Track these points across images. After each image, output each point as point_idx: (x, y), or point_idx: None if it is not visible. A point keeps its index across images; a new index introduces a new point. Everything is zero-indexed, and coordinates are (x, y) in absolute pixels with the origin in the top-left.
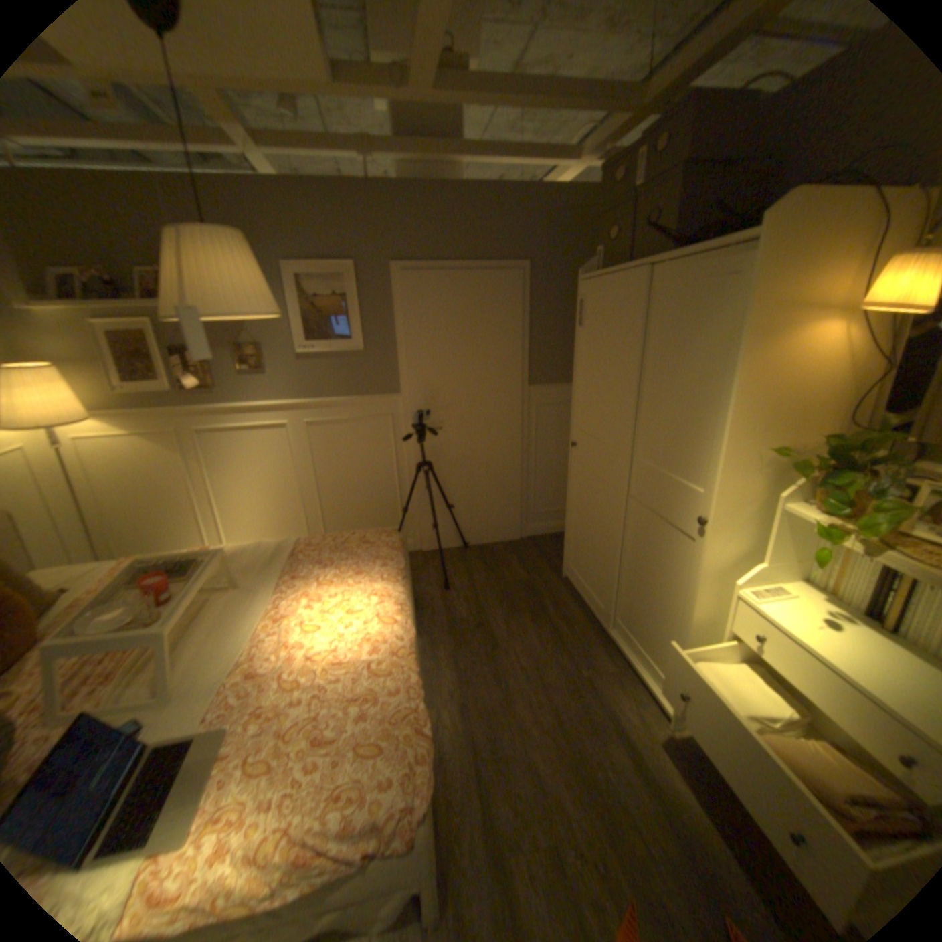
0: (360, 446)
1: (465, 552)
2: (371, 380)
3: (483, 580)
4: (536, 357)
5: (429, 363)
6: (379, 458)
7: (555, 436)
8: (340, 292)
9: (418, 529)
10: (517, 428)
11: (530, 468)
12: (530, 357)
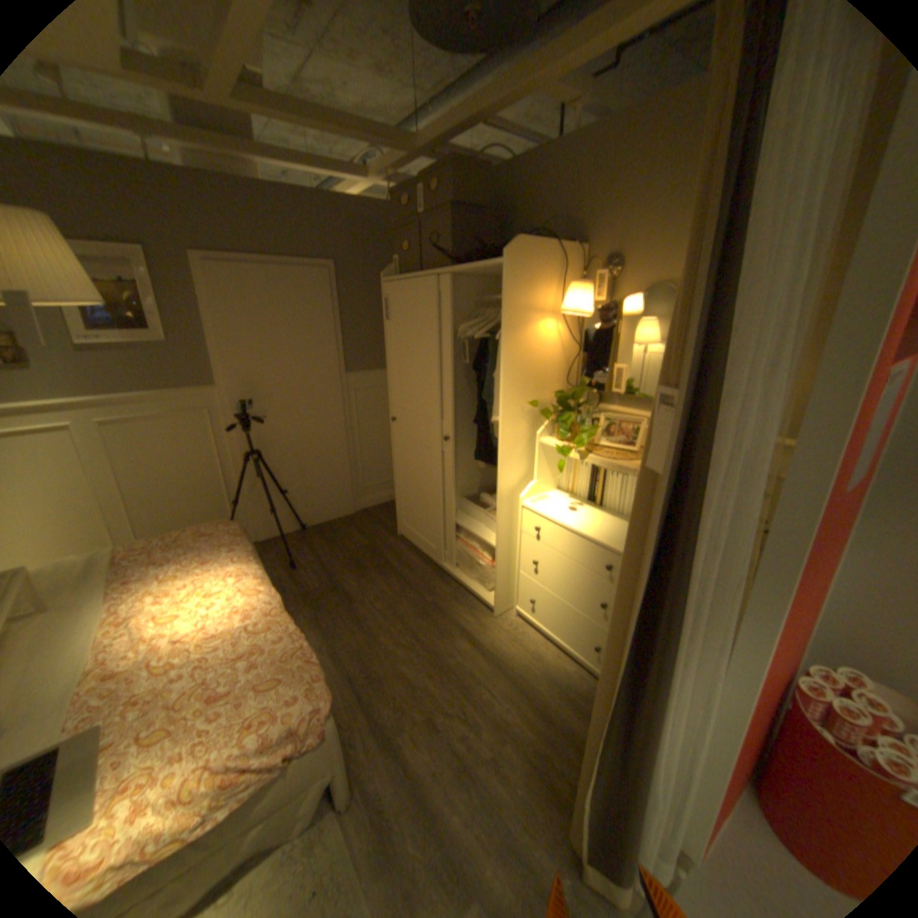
0: (173, 442)
1: (305, 533)
2: (179, 372)
3: (328, 553)
4: (350, 347)
5: (245, 353)
6: (198, 452)
7: (375, 417)
8: (130, 278)
9: (251, 520)
10: (341, 412)
11: (357, 447)
12: (345, 347)
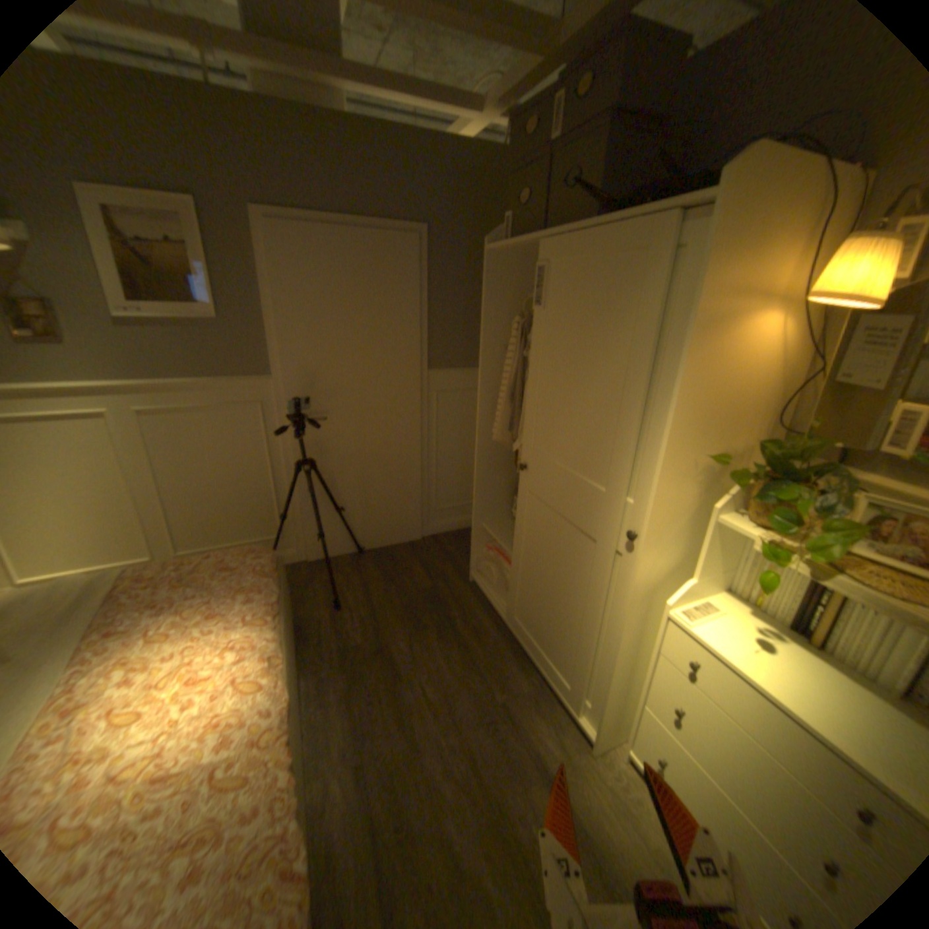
0: (219, 439)
1: (361, 558)
2: (230, 357)
3: (382, 592)
4: (437, 337)
5: (308, 338)
6: (248, 453)
7: (459, 426)
8: (178, 237)
9: (302, 536)
10: (417, 417)
11: (432, 460)
12: (430, 337)
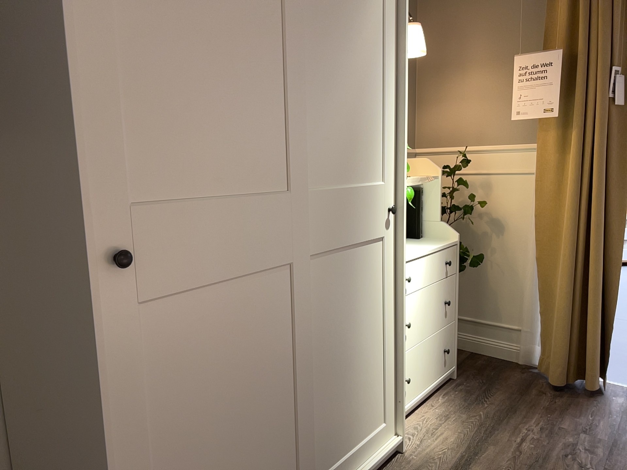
0: None
1: None
2: None
3: None
4: None
5: None
6: None
7: None
8: None
9: None
10: None
11: None
12: None
